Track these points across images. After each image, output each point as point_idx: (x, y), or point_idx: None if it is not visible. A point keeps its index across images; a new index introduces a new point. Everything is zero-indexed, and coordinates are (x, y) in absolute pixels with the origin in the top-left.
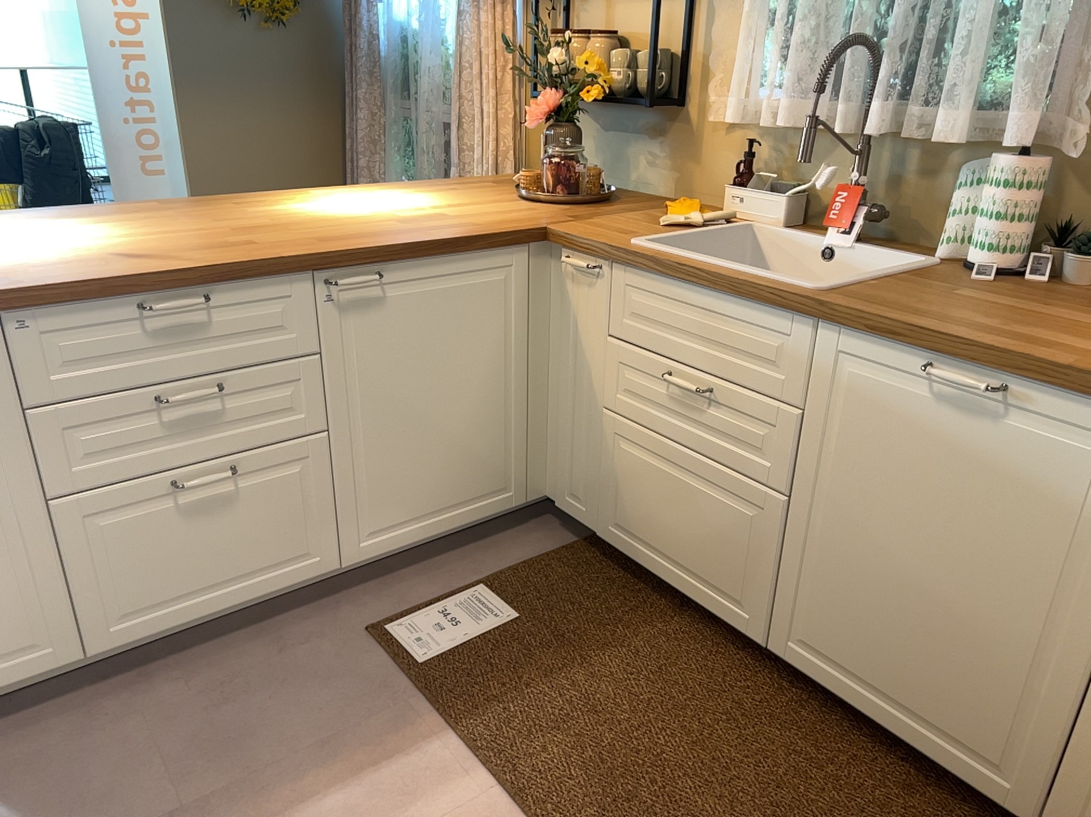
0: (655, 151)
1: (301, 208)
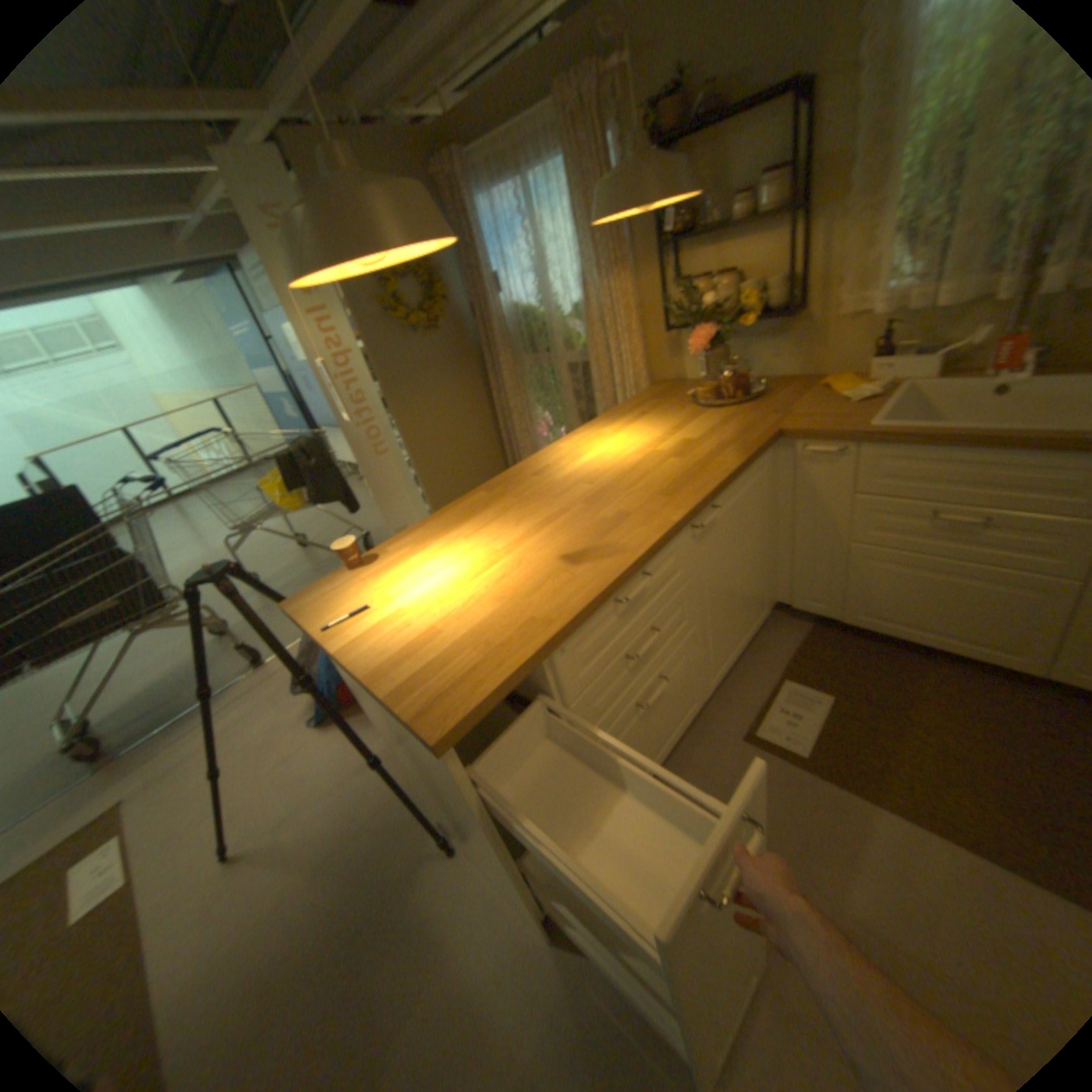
0: (778, 344)
1: (584, 466)
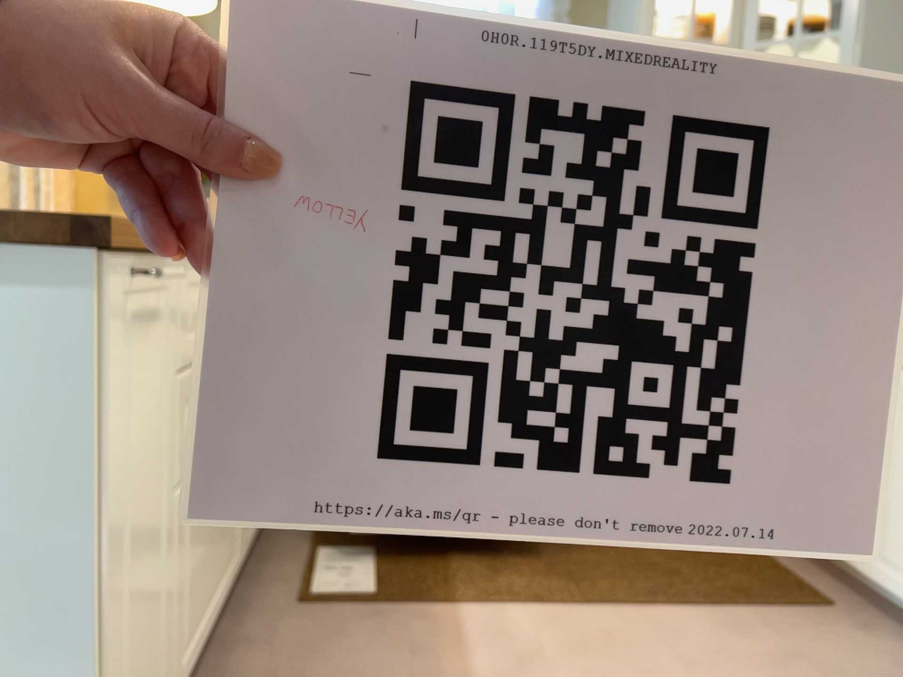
0: None
1: None
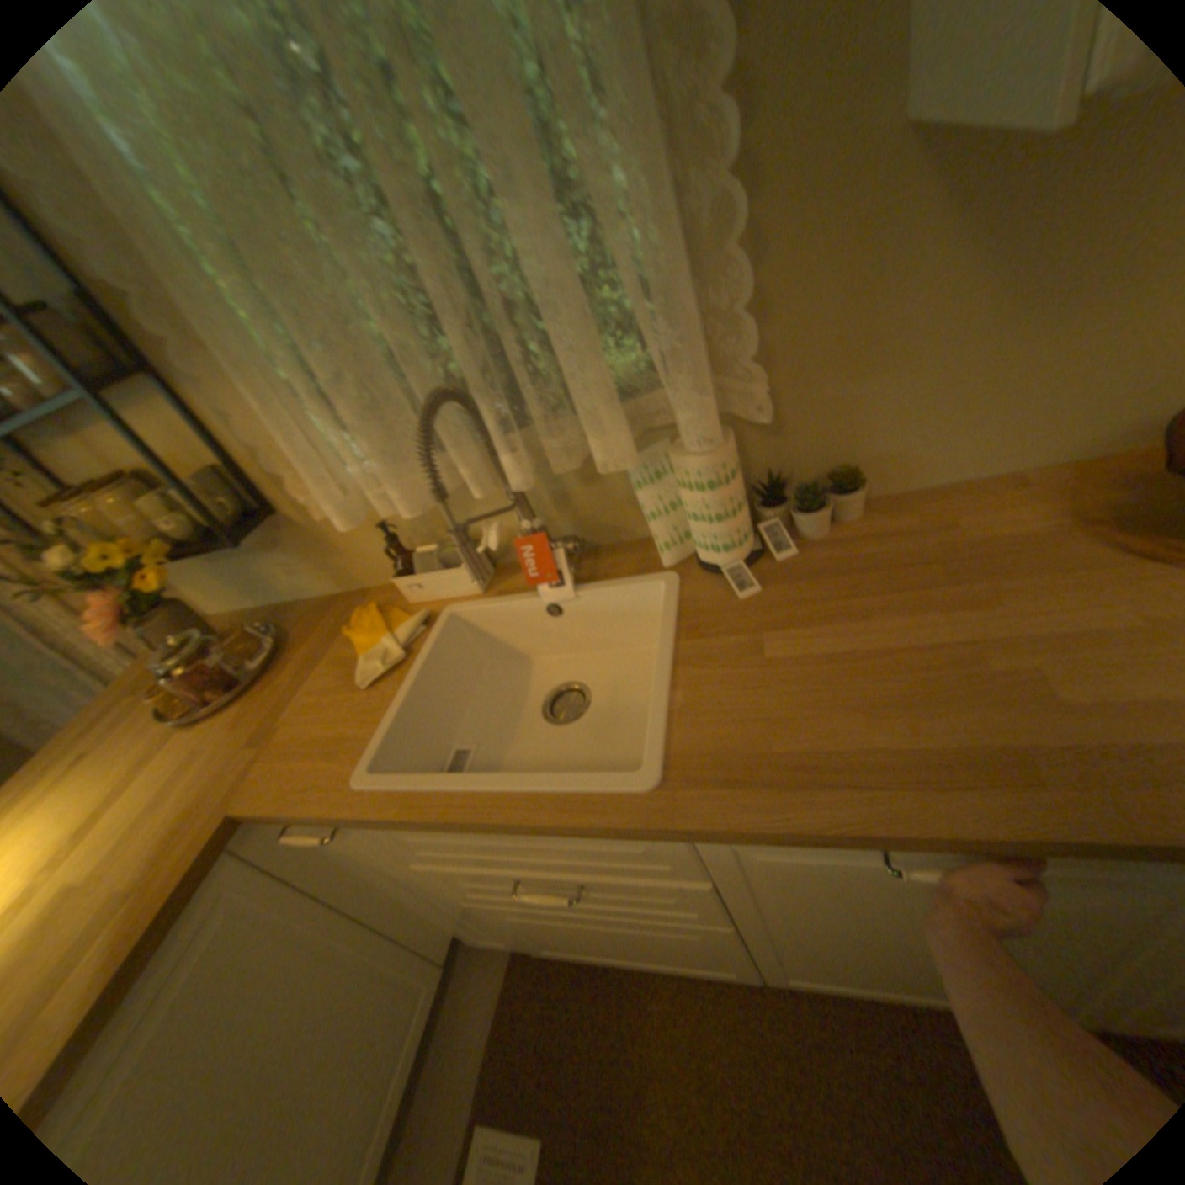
0: (281, 559)
1: None
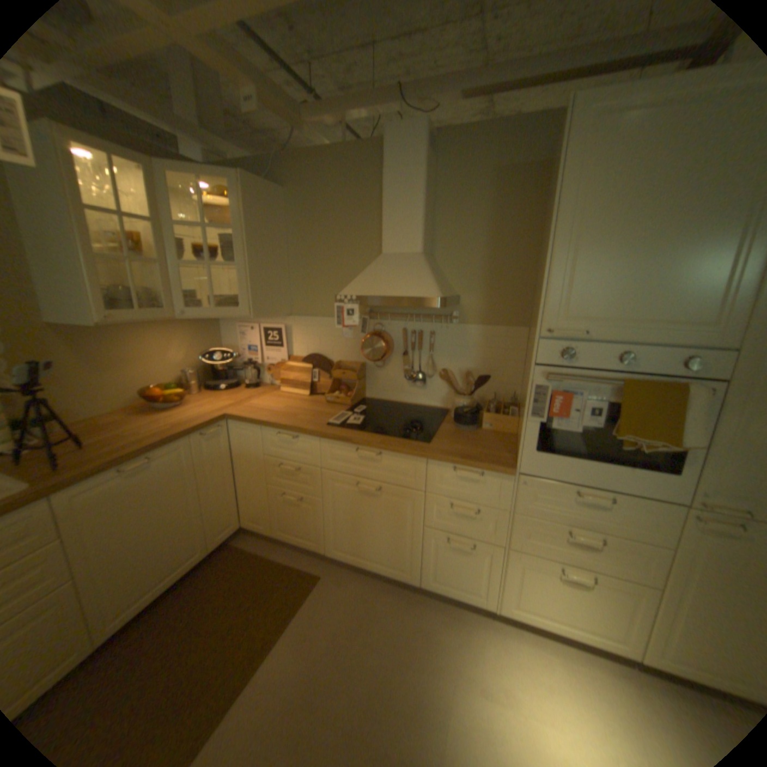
0: None
1: None
